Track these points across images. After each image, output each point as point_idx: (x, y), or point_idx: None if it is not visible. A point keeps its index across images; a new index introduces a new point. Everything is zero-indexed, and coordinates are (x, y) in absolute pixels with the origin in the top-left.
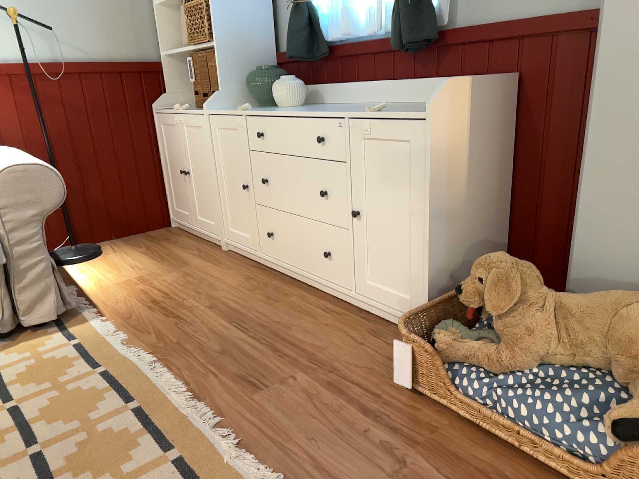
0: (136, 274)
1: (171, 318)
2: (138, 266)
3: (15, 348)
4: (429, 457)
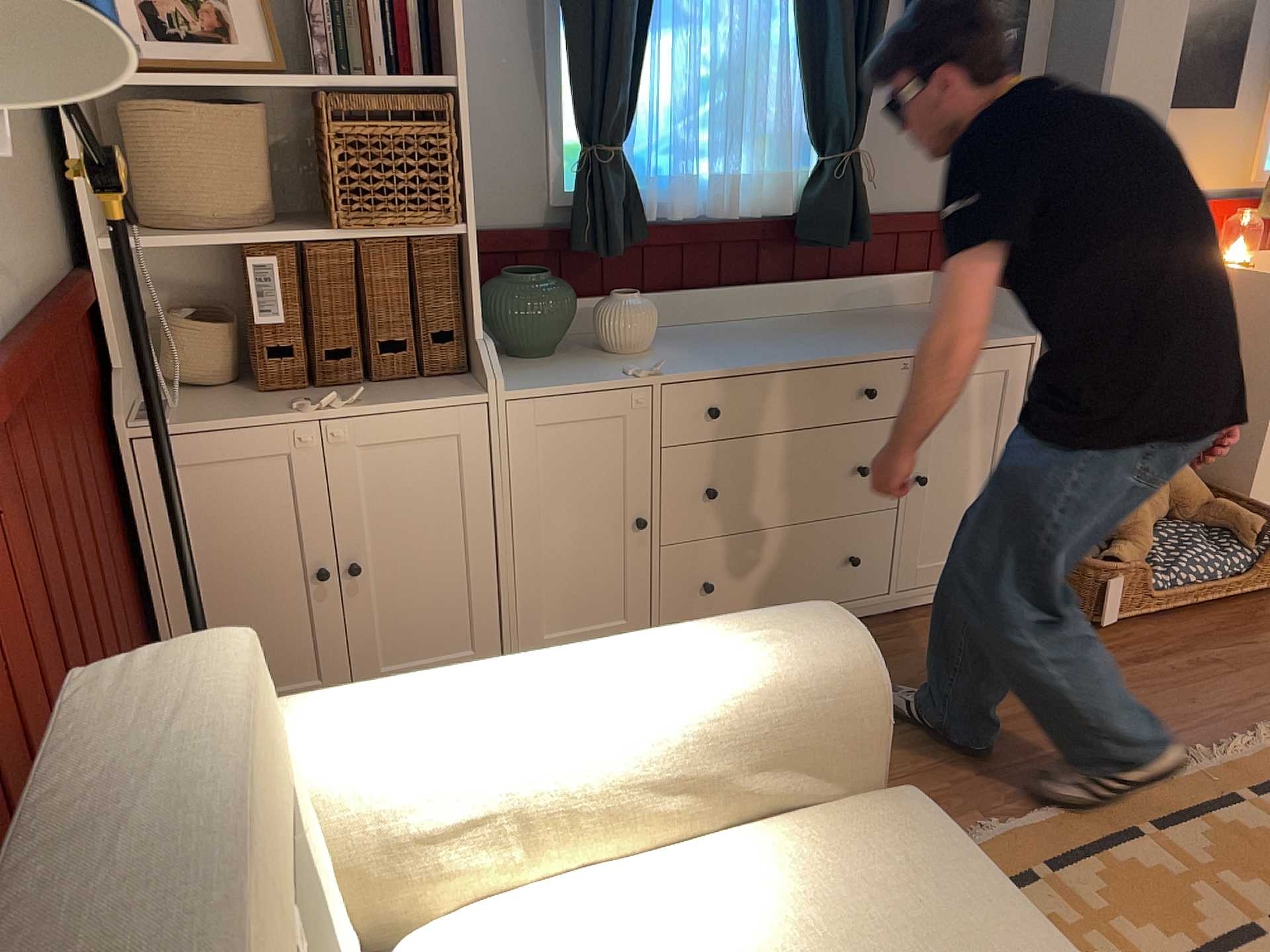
0: None
1: None
2: None
3: None
4: (1204, 646)
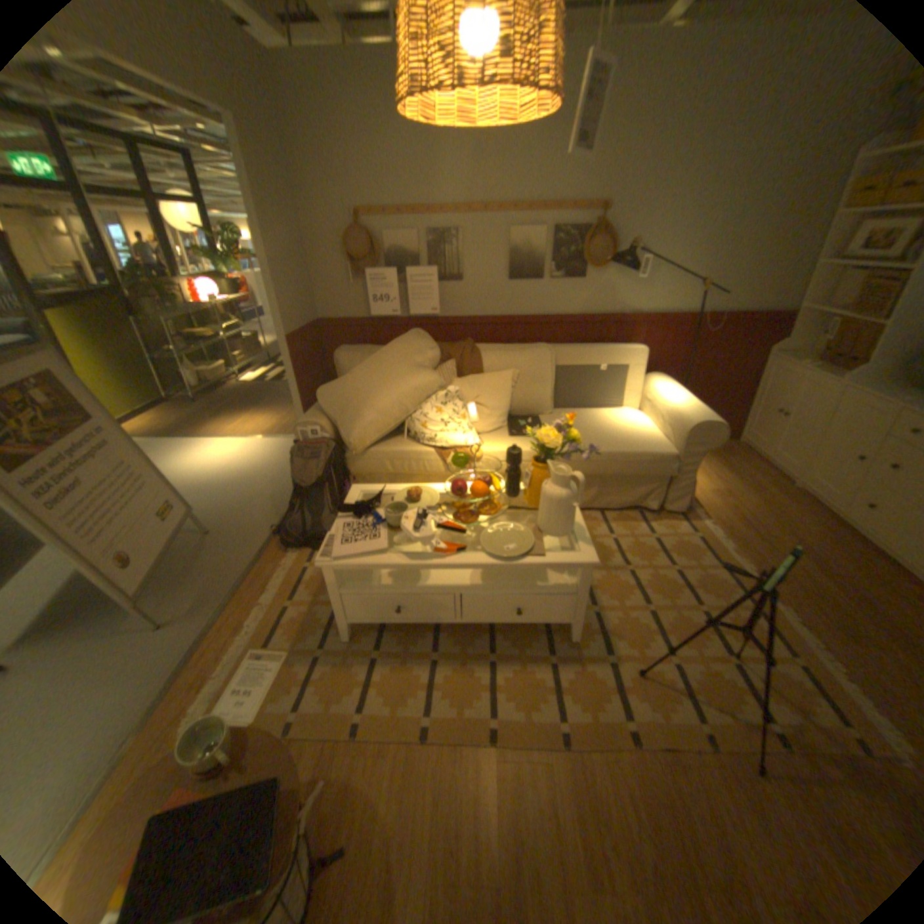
0: (722, 486)
1: (765, 544)
2: (721, 478)
3: (660, 523)
4: None
